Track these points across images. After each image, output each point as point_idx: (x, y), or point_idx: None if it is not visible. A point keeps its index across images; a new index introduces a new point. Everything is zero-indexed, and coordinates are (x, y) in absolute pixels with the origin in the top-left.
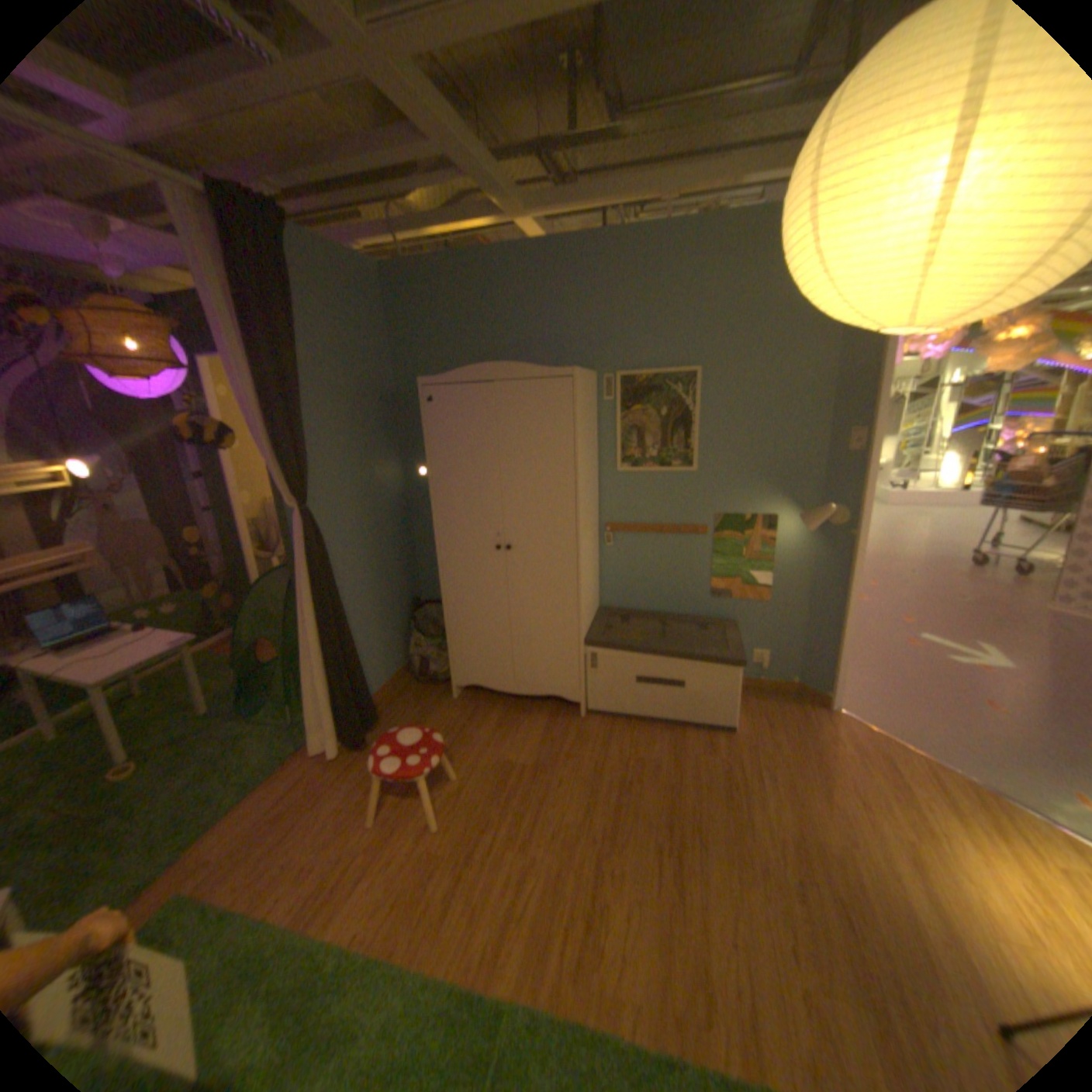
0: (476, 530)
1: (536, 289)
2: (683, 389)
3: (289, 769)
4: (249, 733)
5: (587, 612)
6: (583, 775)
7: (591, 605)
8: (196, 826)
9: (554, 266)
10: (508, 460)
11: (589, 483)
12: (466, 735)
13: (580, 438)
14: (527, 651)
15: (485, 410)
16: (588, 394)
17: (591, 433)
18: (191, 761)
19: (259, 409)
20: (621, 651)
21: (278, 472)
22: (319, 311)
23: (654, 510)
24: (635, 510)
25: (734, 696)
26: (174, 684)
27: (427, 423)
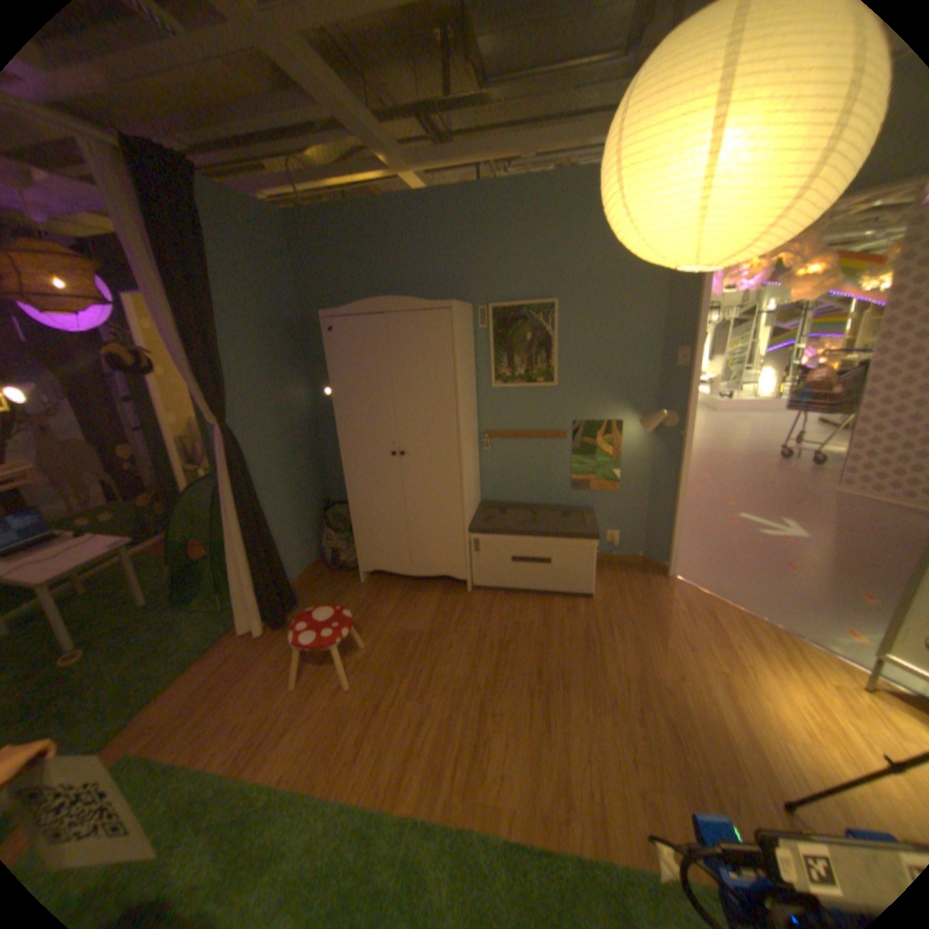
0: (375, 439)
1: (419, 234)
2: (544, 318)
3: (220, 646)
4: (184, 619)
5: (470, 505)
6: (469, 637)
7: (473, 499)
8: (140, 698)
9: (433, 213)
10: (399, 380)
11: (468, 398)
12: (372, 611)
13: (459, 360)
14: (421, 539)
15: (378, 337)
16: (465, 322)
17: (469, 356)
18: (133, 644)
19: (179, 339)
20: (499, 535)
21: (199, 393)
22: (229, 253)
23: (523, 419)
24: (507, 419)
25: (590, 568)
26: (115, 581)
27: (329, 349)
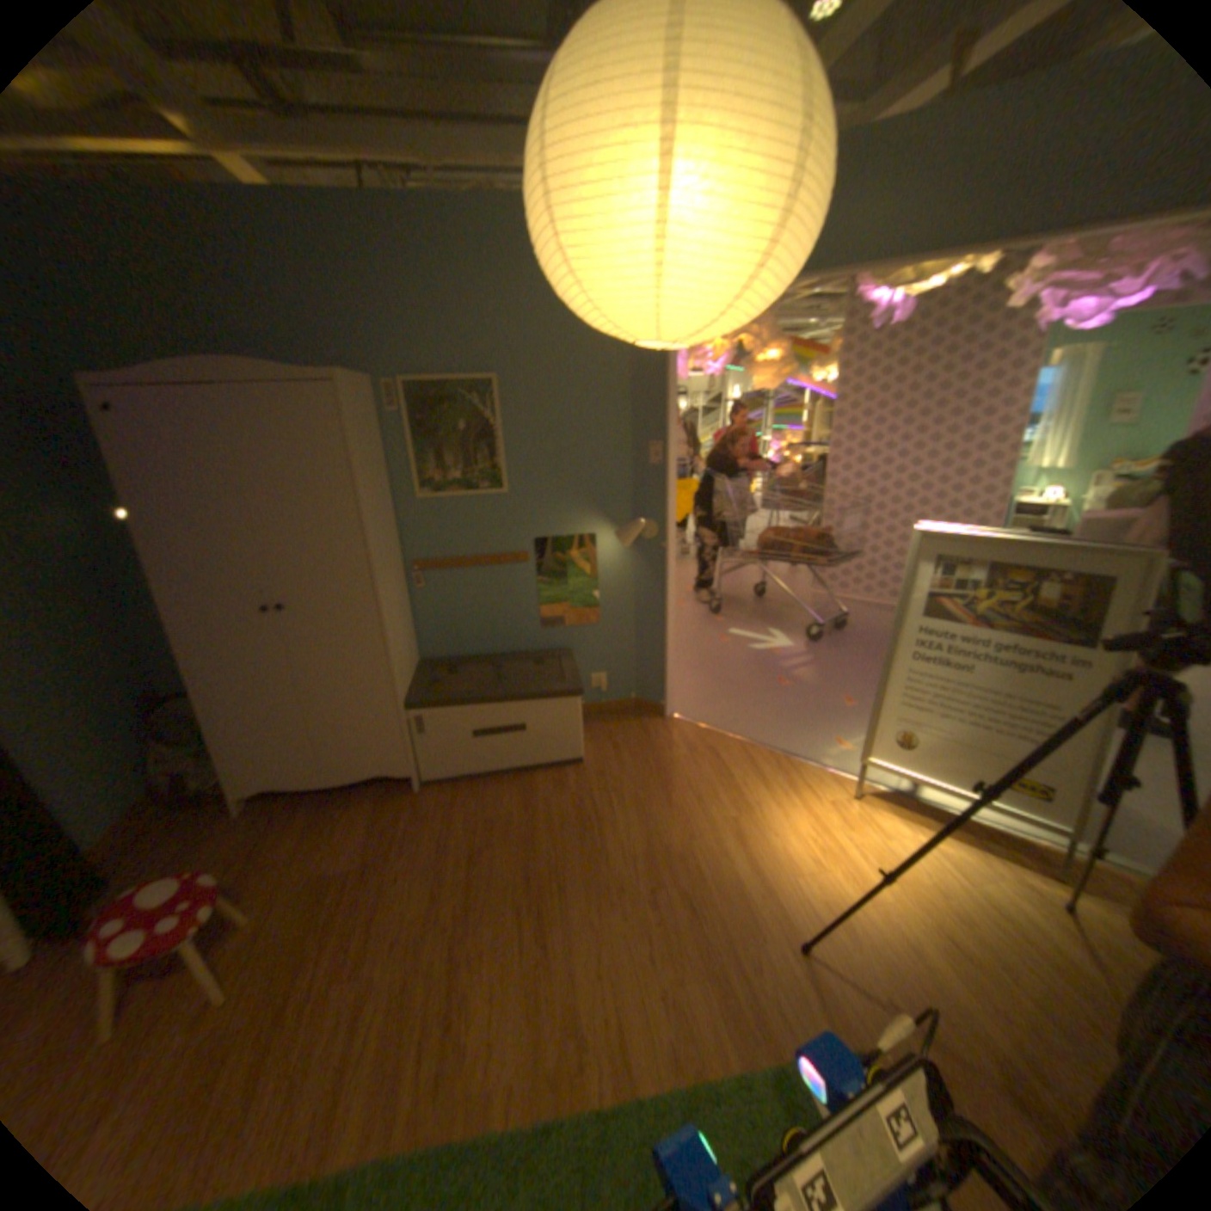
0: (224, 591)
1: (264, 259)
2: (479, 401)
3: None
4: None
5: (403, 671)
6: (422, 860)
7: (407, 661)
8: None
9: (286, 230)
10: (258, 493)
11: (380, 516)
12: (256, 861)
13: (356, 460)
14: (330, 733)
15: (206, 424)
16: (360, 404)
17: (373, 454)
18: None
19: None
20: (450, 707)
21: None
22: None
23: (466, 542)
24: (444, 543)
25: (575, 727)
26: None
27: (107, 444)
